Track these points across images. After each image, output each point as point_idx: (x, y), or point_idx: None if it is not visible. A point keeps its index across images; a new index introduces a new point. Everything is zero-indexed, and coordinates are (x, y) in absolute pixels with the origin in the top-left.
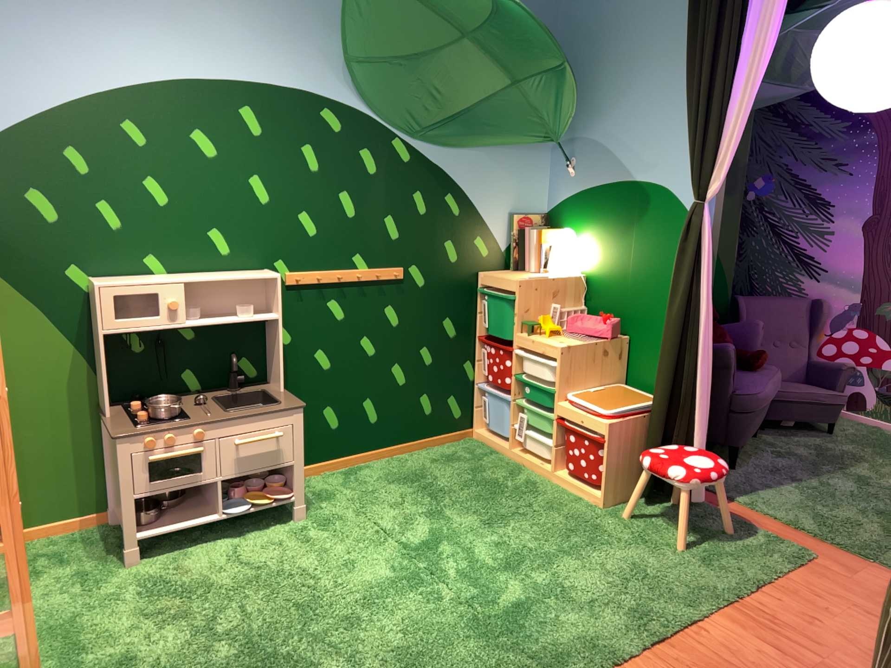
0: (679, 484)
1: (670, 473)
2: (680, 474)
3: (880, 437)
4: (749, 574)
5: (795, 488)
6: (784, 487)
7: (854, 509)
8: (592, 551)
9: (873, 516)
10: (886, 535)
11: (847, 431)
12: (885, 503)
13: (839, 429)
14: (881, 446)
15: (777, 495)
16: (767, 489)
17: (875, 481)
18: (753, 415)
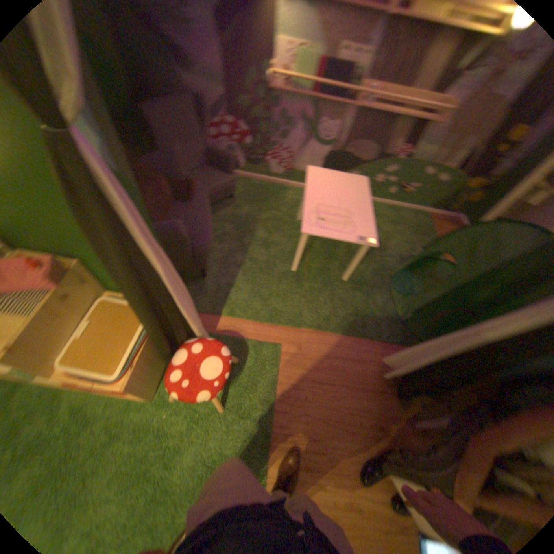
0: (208, 402)
1: (199, 404)
2: (206, 399)
3: (254, 190)
4: (264, 402)
5: (243, 277)
6: (237, 280)
7: (275, 280)
8: (170, 476)
9: (284, 282)
10: (301, 306)
11: (239, 192)
12: (283, 263)
13: (234, 191)
14: (258, 201)
15: (238, 293)
16: (231, 290)
17: (270, 241)
18: (209, 251)
